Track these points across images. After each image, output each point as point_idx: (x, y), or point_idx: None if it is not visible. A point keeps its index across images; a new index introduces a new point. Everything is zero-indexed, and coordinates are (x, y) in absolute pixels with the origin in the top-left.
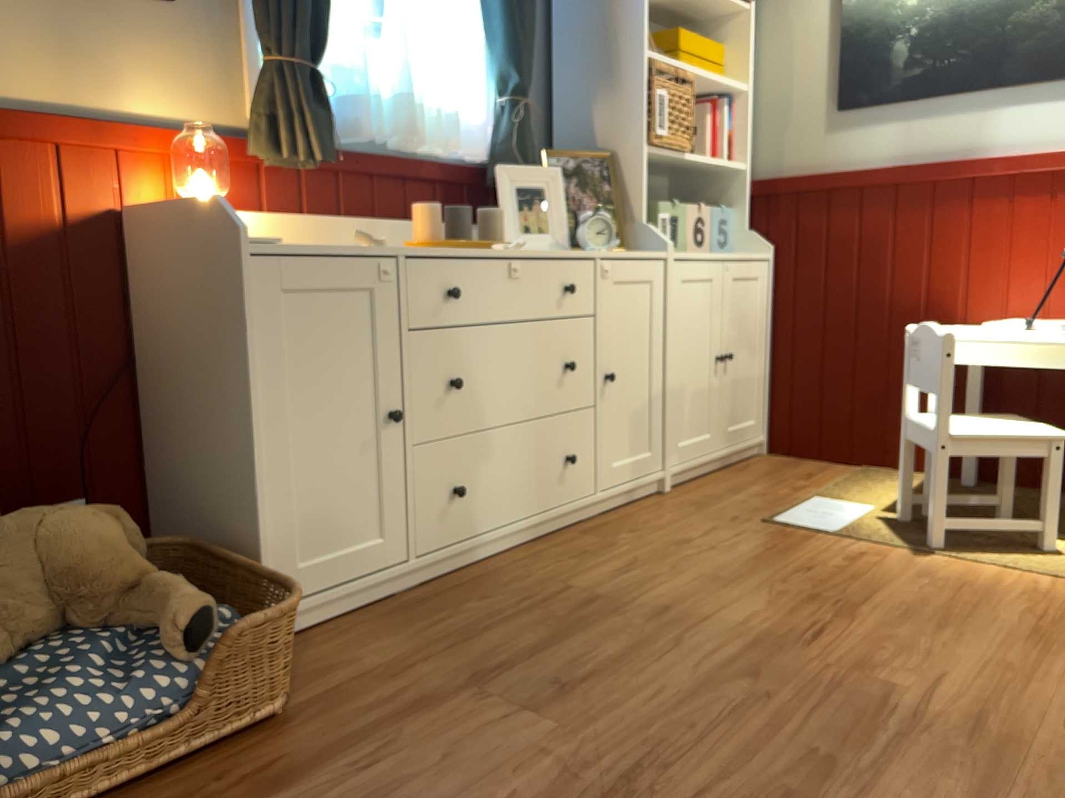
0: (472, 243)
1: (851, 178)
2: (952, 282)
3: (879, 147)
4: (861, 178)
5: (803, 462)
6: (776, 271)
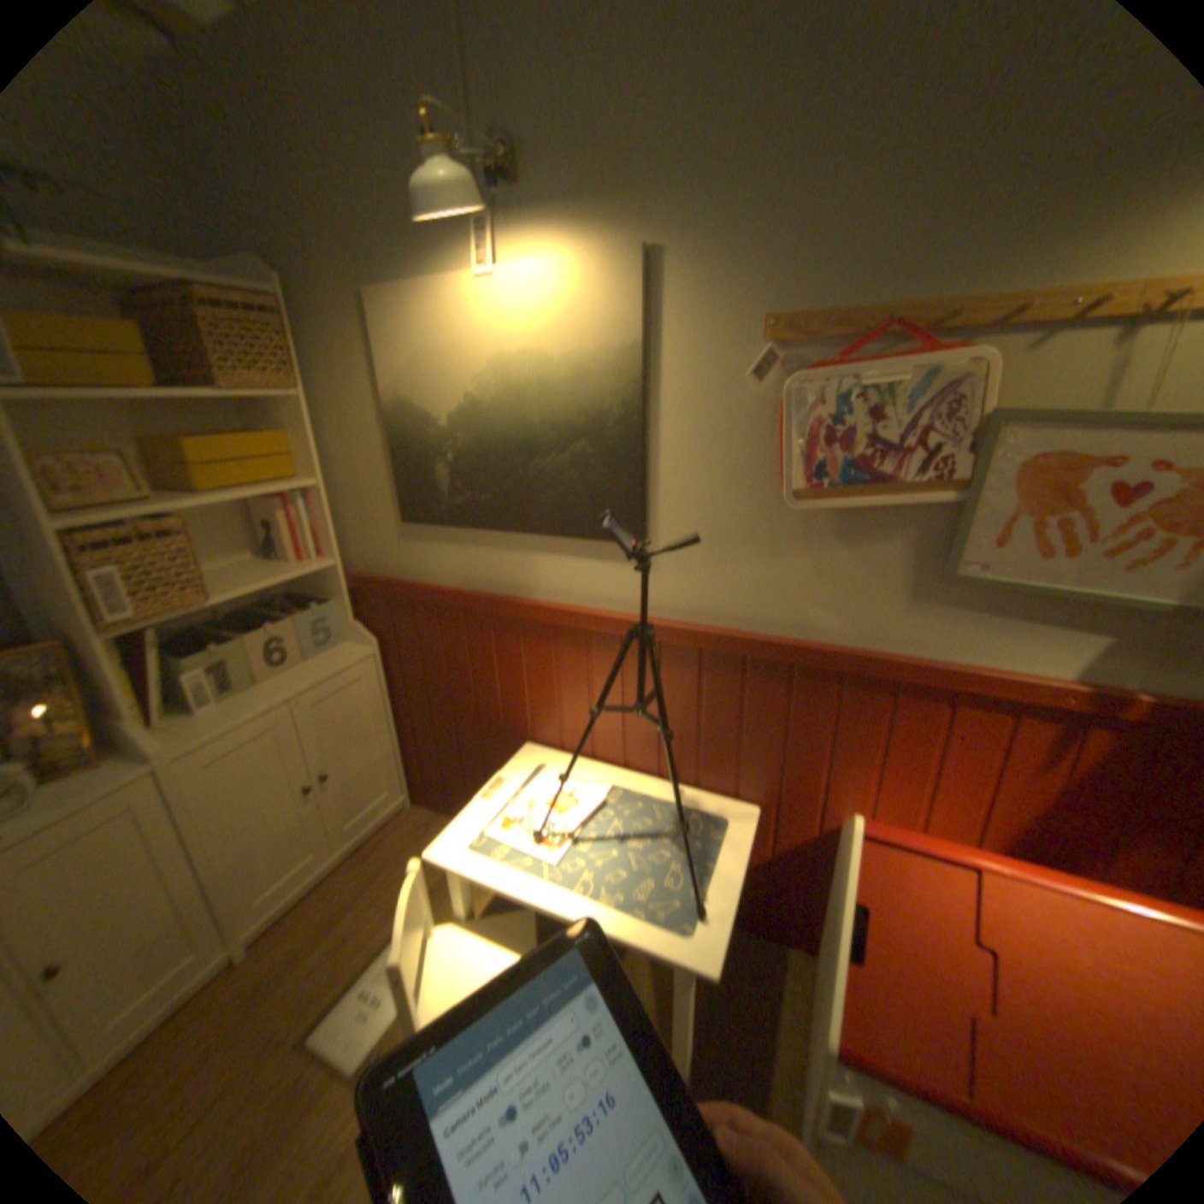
0: None
1: (425, 594)
2: (522, 706)
3: (446, 566)
4: (434, 597)
5: (435, 825)
6: (386, 660)
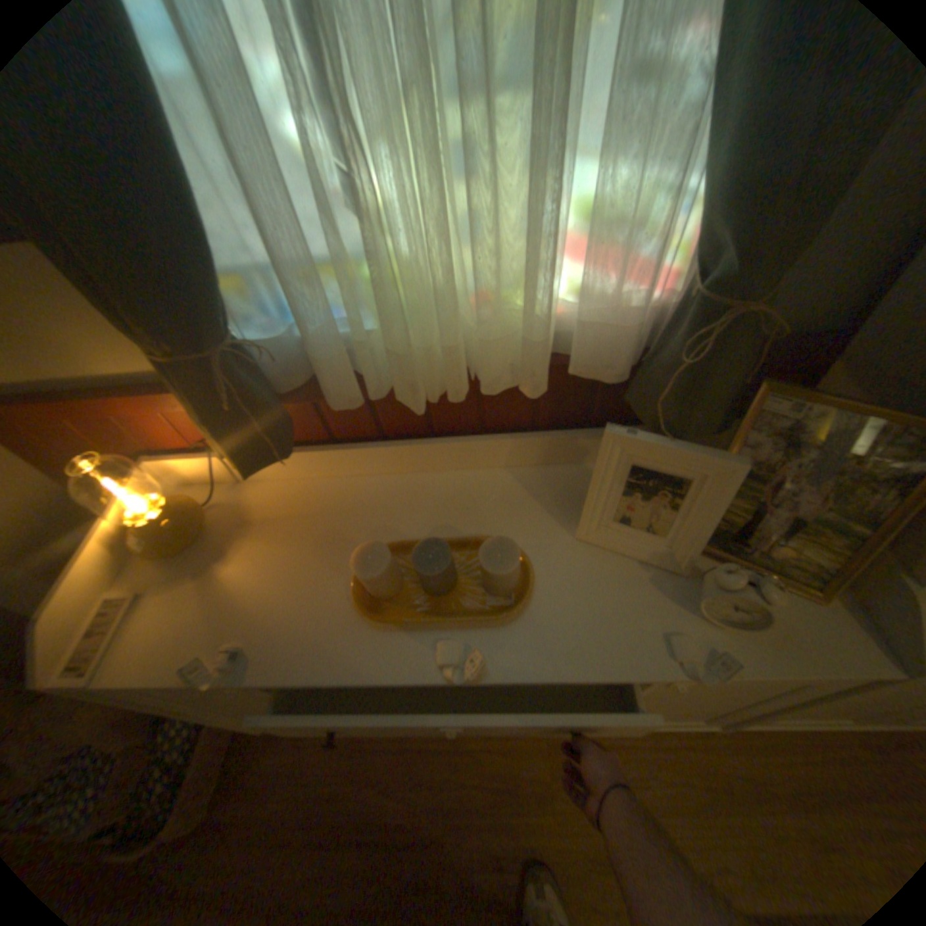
0: (420, 623)
1: None
2: None
3: None
4: None
5: None
6: None
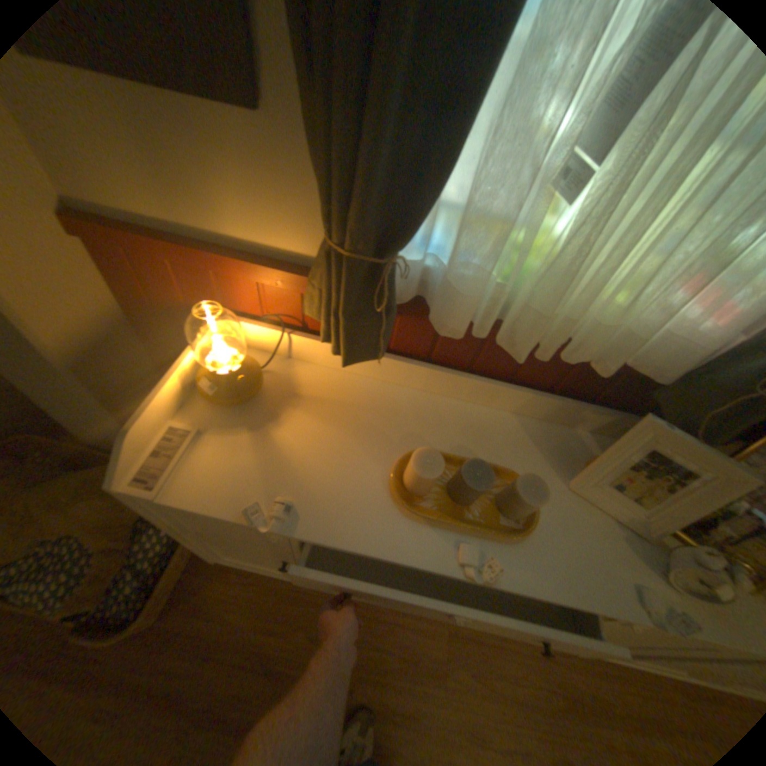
0: (448, 525)
1: None
2: None
3: None
4: None
5: None
6: None
